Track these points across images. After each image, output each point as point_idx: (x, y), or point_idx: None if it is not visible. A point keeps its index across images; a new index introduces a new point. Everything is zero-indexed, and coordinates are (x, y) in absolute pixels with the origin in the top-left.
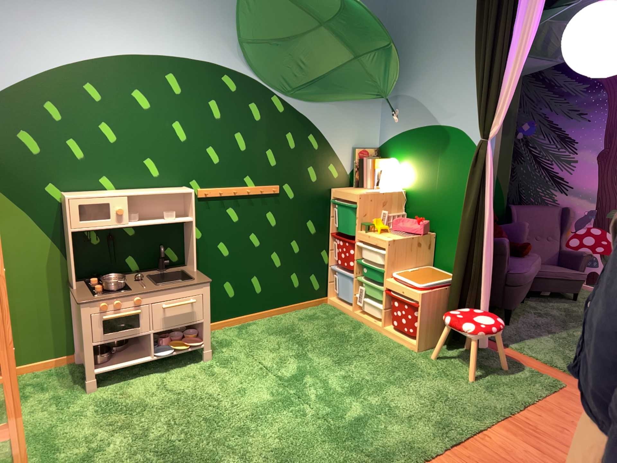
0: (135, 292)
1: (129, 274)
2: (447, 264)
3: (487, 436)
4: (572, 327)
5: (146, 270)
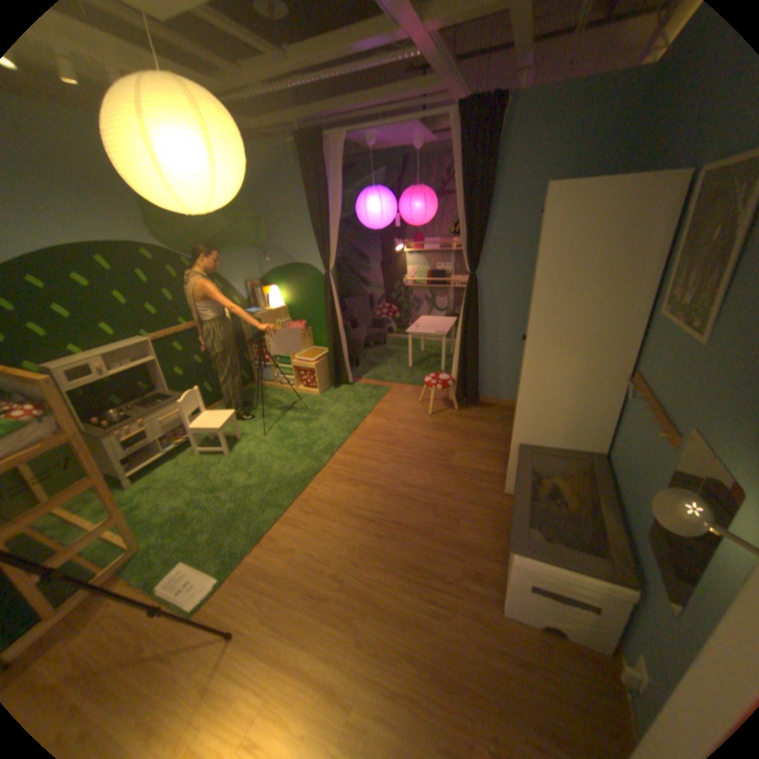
0: (136, 418)
1: (117, 409)
2: (322, 344)
3: (365, 422)
4: (387, 360)
5: (128, 402)
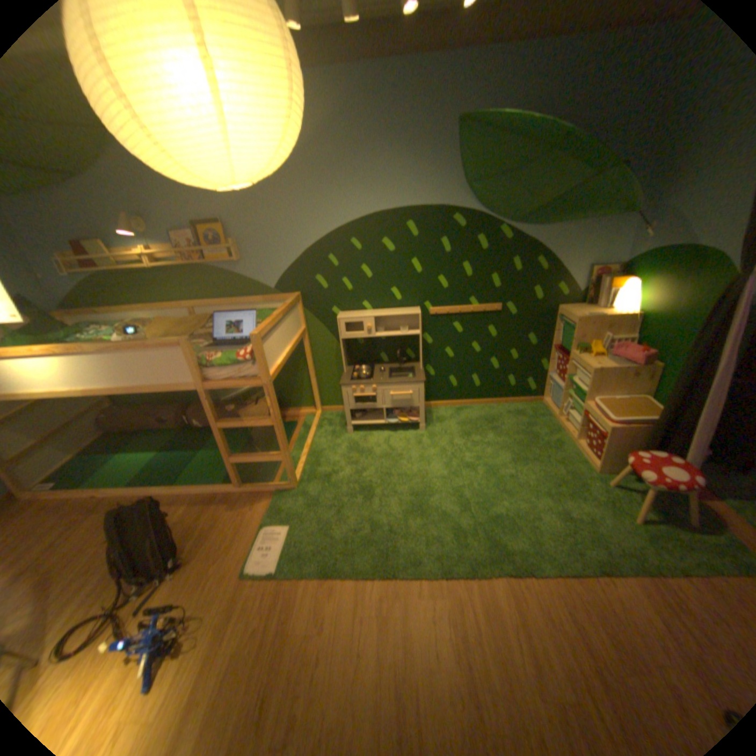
0: (373, 383)
1: (381, 366)
2: (669, 400)
3: (613, 584)
4: None
5: (393, 363)
